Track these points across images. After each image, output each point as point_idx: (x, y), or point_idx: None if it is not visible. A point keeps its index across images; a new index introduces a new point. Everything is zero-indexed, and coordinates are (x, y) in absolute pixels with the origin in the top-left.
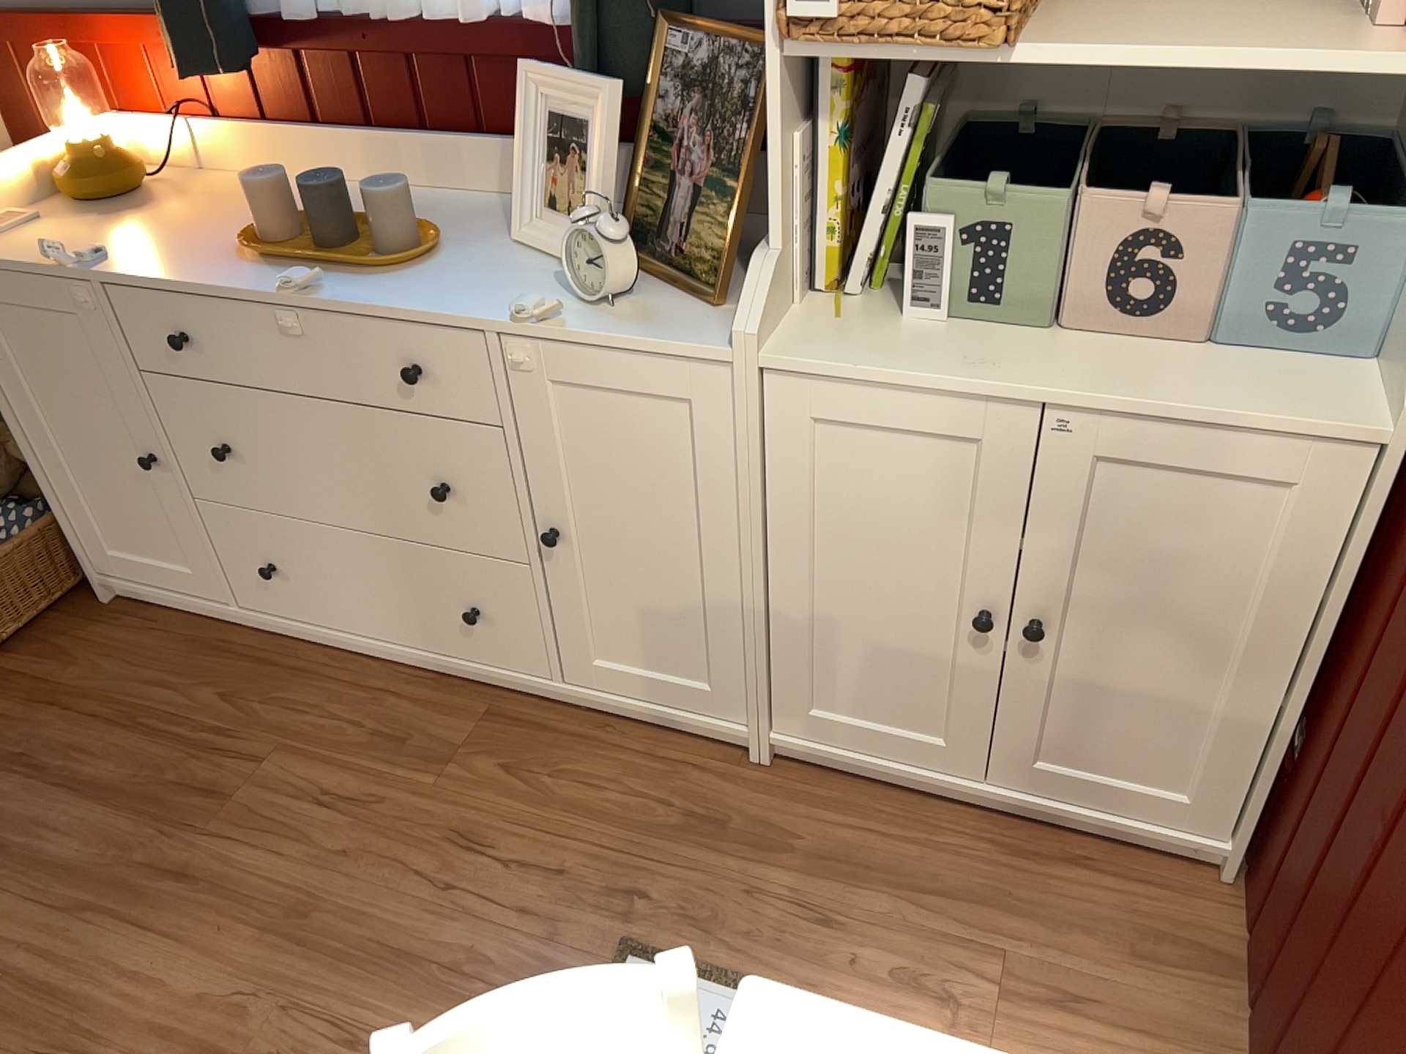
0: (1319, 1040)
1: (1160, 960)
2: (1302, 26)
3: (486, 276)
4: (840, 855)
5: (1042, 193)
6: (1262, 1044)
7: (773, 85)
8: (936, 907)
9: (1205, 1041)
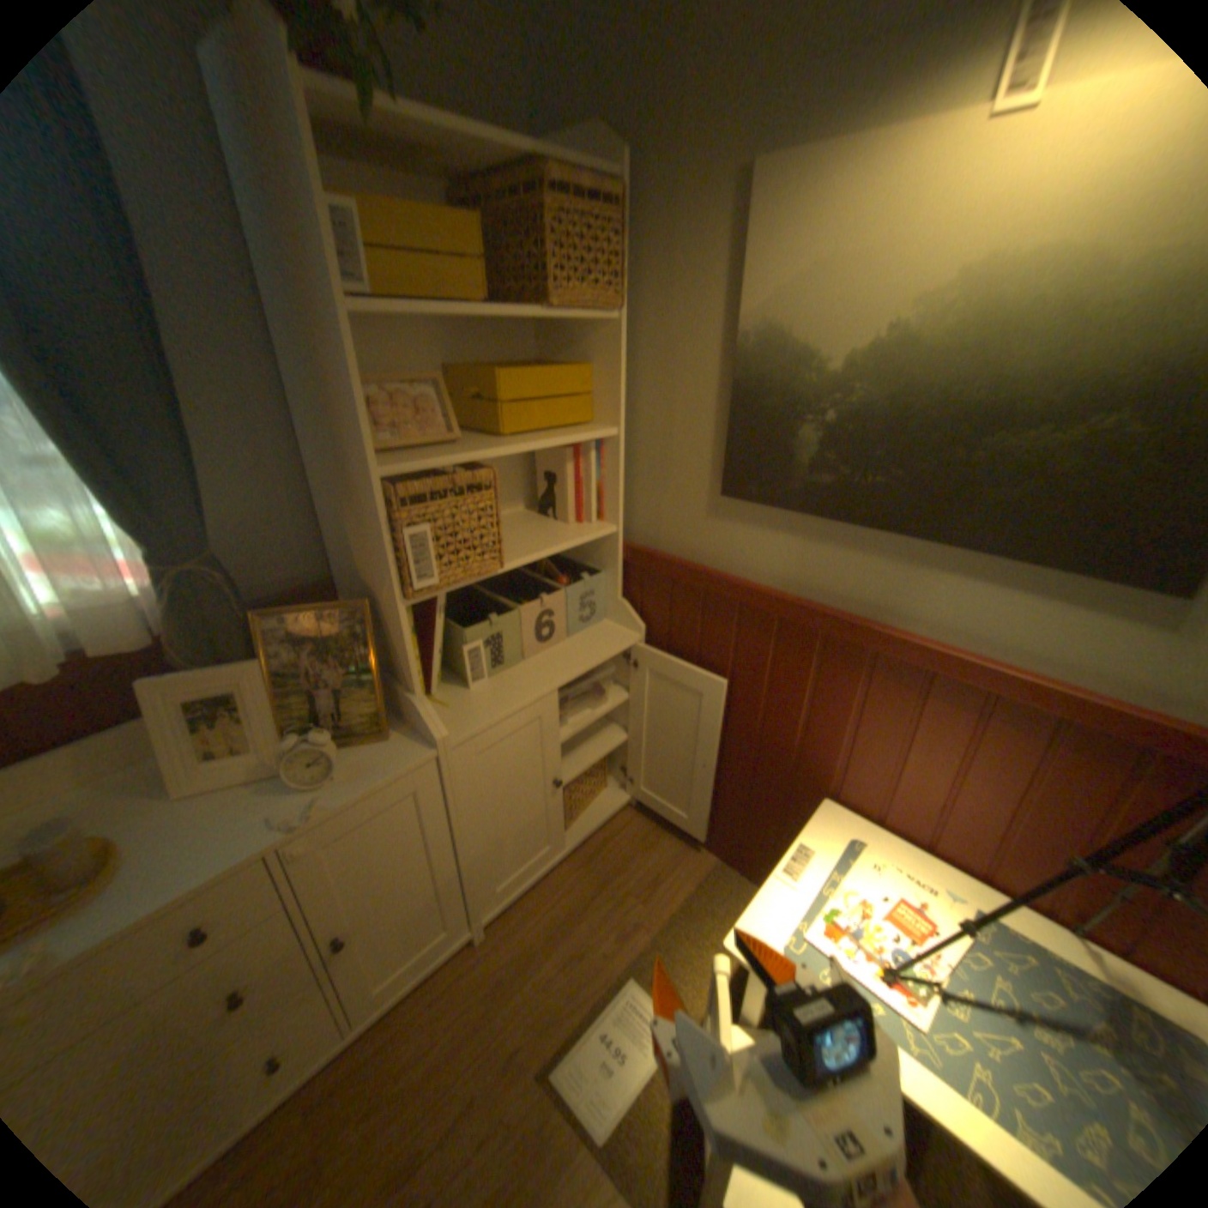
0: (742, 809)
1: (657, 846)
2: (541, 525)
3: (189, 833)
4: (553, 935)
5: (505, 612)
6: (708, 833)
7: (399, 619)
8: (599, 909)
9: (689, 853)
